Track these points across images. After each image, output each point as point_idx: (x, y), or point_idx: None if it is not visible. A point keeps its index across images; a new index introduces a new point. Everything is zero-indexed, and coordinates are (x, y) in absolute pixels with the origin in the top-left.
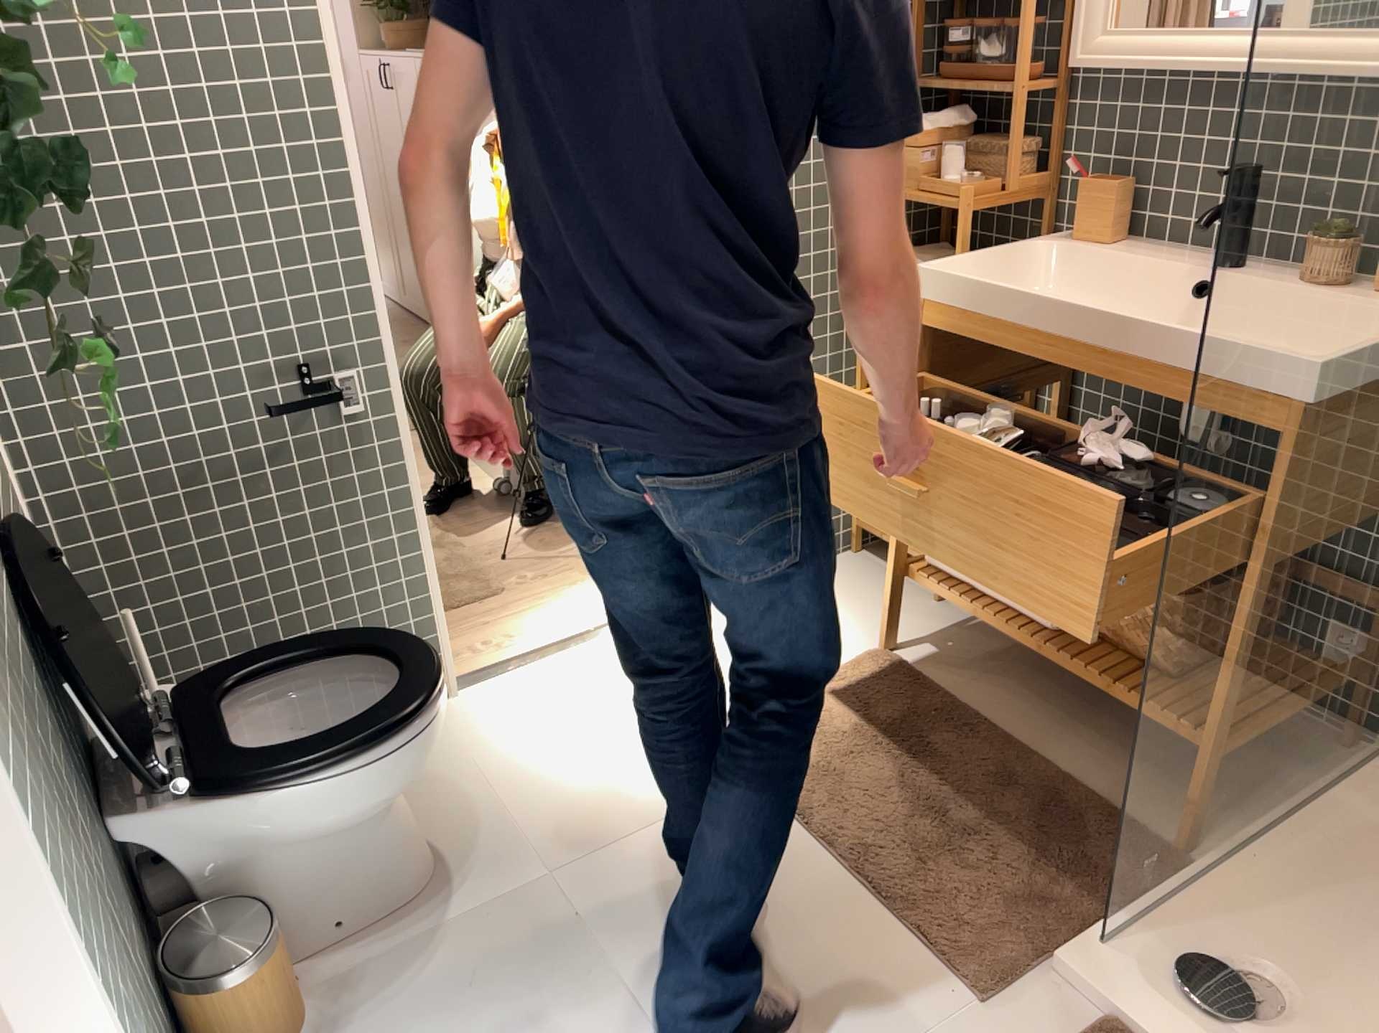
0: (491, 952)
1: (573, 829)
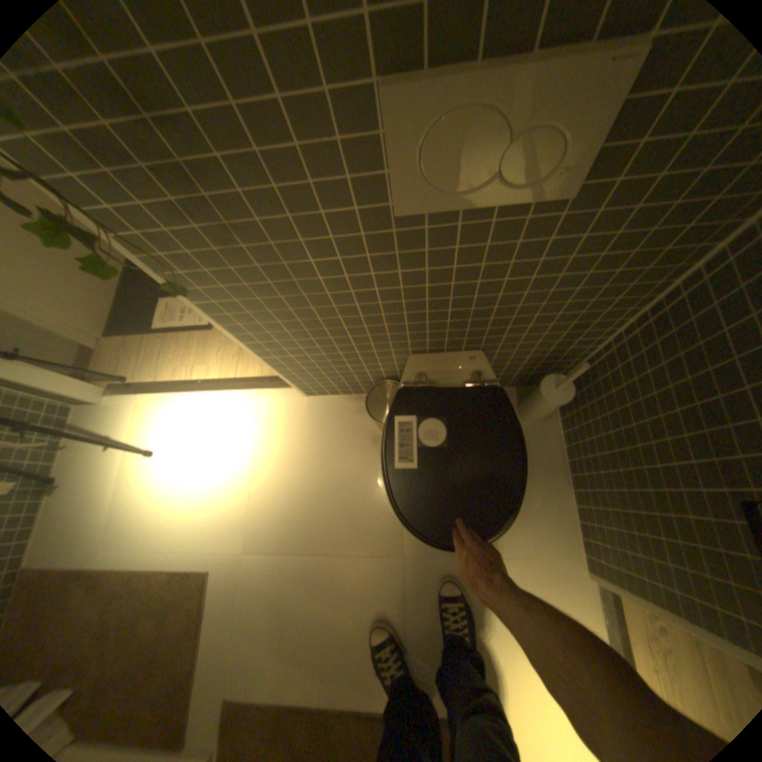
0: (375, 513)
1: (425, 588)
